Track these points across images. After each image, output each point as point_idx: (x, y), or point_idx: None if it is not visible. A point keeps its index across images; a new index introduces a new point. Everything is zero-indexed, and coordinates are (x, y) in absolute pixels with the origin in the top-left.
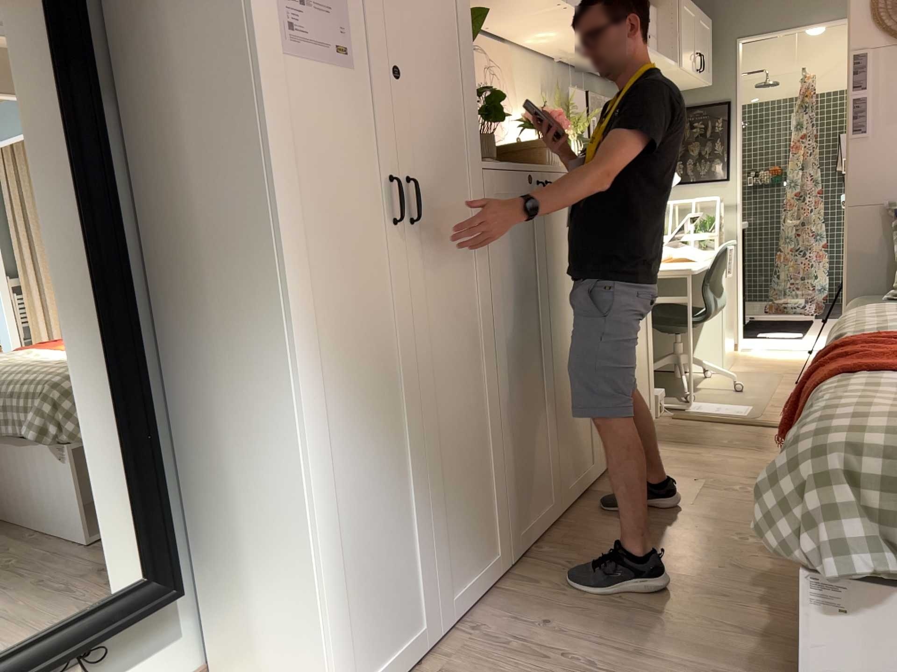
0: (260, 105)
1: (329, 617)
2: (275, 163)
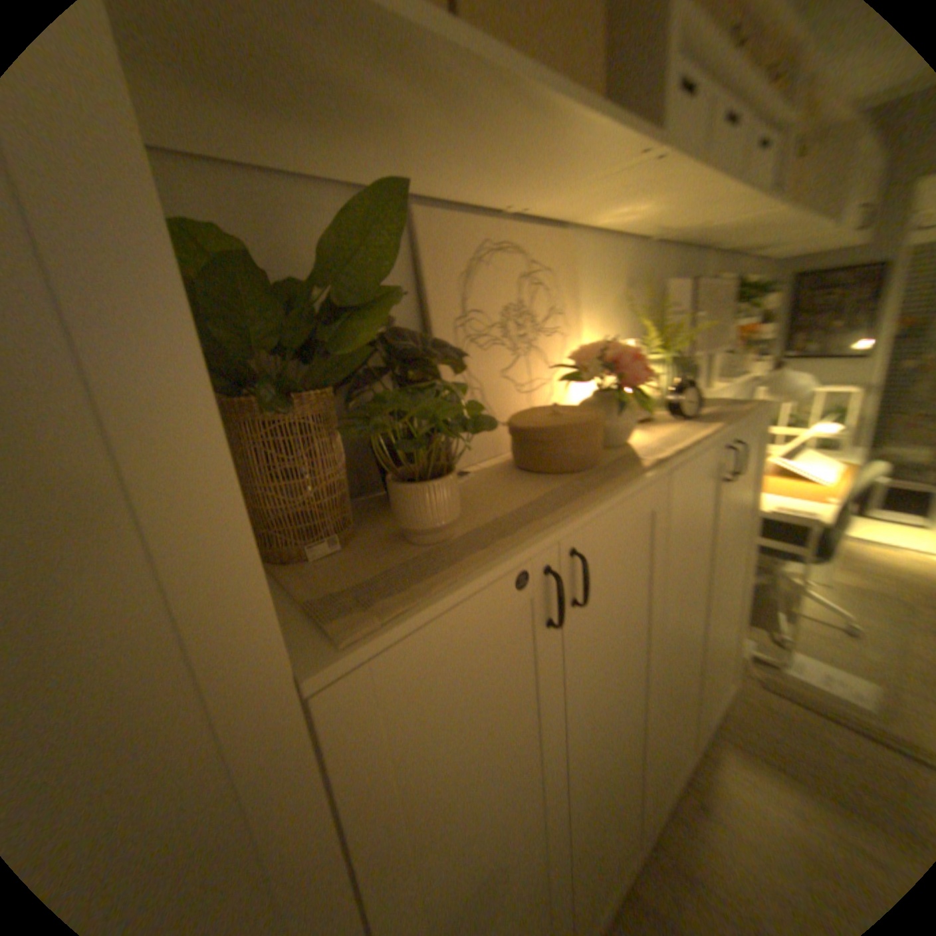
0: None
1: None
2: None
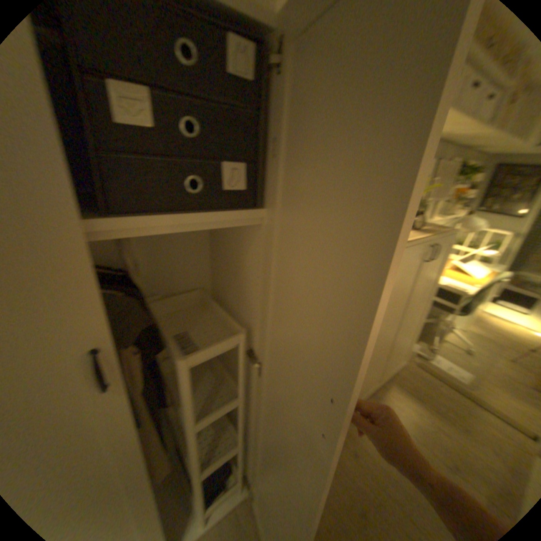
0: None
1: None
2: None
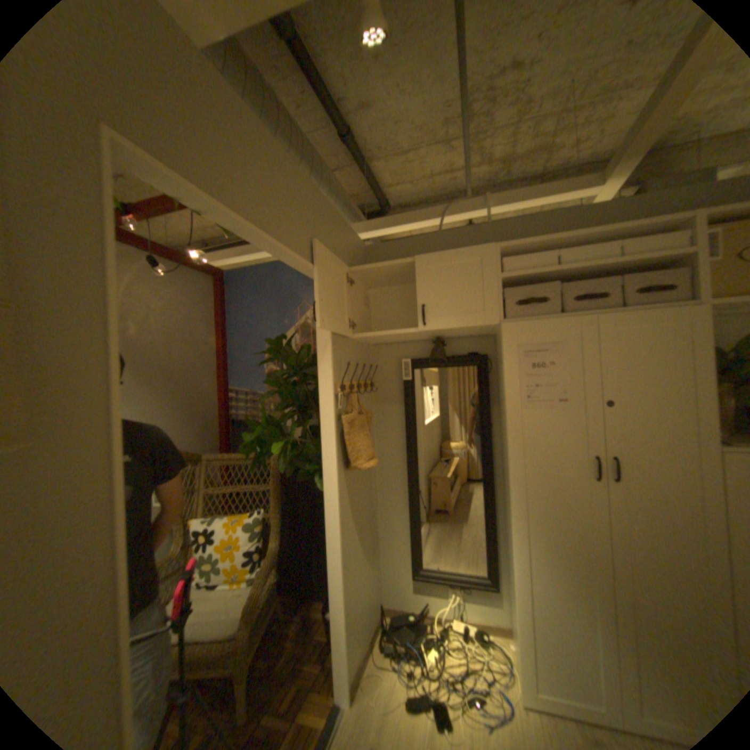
0: (508, 432)
1: (525, 647)
2: (514, 452)
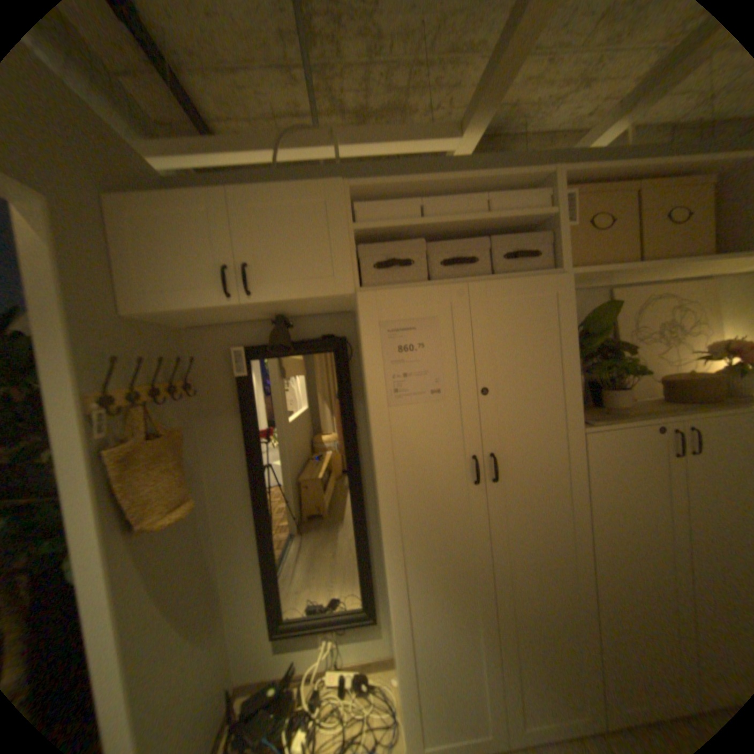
0: (373, 438)
1: (407, 699)
2: (382, 464)
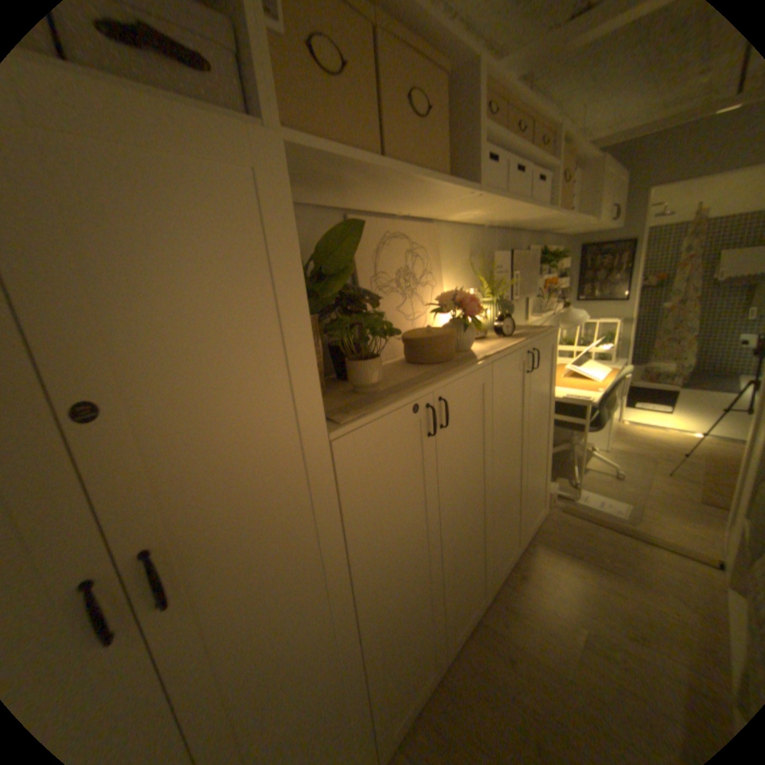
0: None
1: None
2: None
